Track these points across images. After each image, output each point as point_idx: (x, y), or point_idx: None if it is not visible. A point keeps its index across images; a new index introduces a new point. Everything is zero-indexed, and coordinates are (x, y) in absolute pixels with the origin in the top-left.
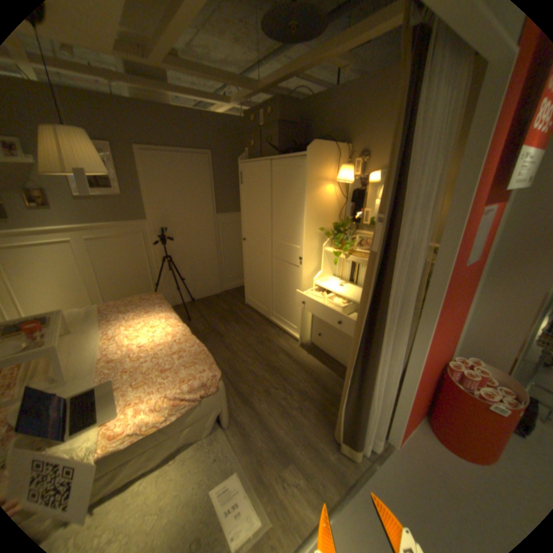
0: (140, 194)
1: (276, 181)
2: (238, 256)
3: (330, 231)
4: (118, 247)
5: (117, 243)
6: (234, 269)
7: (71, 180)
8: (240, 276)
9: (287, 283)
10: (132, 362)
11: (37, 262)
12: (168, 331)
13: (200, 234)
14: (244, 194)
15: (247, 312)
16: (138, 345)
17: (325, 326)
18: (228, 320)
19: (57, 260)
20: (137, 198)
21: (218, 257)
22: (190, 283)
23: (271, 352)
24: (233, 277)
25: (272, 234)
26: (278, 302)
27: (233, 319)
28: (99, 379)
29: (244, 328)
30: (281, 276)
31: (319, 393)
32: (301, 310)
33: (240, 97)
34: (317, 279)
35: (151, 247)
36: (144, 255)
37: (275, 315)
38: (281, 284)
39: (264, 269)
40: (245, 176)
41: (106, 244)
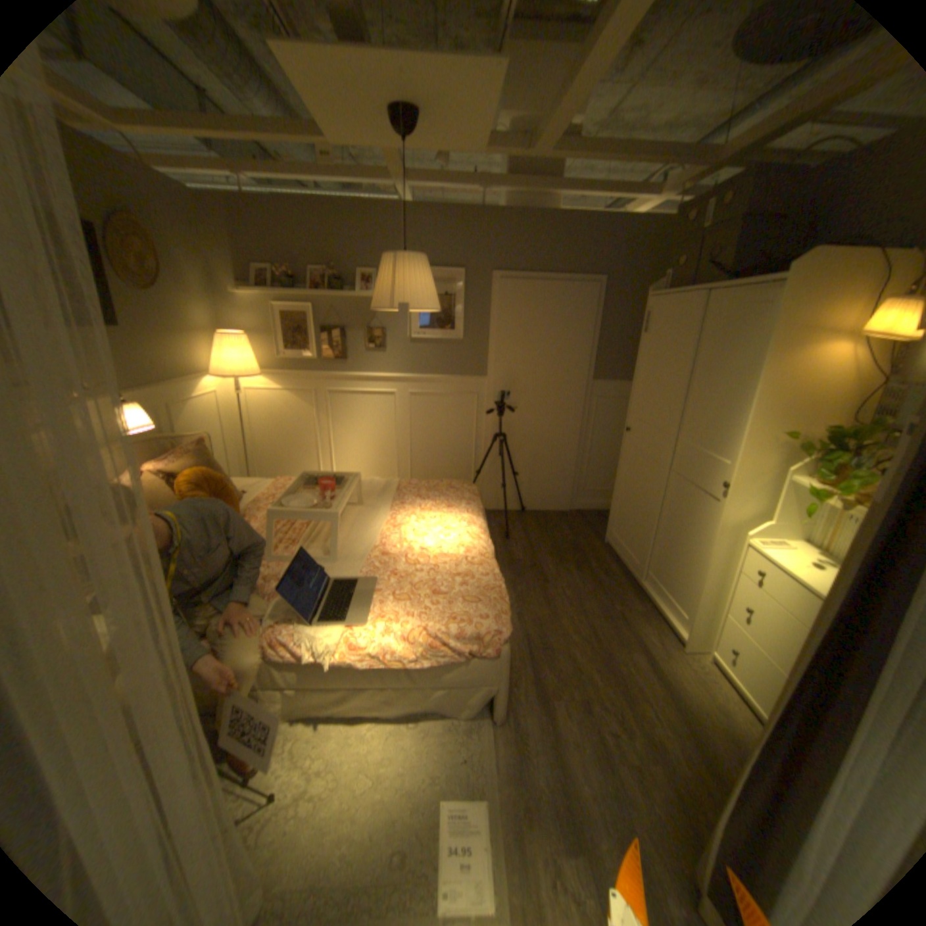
0: (487, 340)
1: (711, 329)
2: (616, 457)
3: (816, 442)
4: (444, 410)
5: (444, 404)
6: (603, 477)
7: (413, 318)
8: (610, 492)
9: (688, 527)
10: (407, 564)
11: (360, 413)
12: (464, 540)
13: (558, 408)
14: (645, 350)
15: (602, 556)
16: (421, 546)
17: (754, 641)
18: (565, 558)
19: (378, 414)
20: (482, 346)
21: (578, 452)
22: (525, 482)
23: (621, 643)
24: (597, 490)
25: (681, 428)
26: (663, 557)
27: (574, 560)
28: (366, 571)
29: (587, 581)
30: (680, 510)
31: (694, 766)
32: (705, 588)
33: (682, 180)
34: (760, 537)
35: (483, 417)
36: (472, 427)
37: (652, 579)
38: (676, 525)
39: (651, 489)
40: (655, 319)
41: (431, 404)
